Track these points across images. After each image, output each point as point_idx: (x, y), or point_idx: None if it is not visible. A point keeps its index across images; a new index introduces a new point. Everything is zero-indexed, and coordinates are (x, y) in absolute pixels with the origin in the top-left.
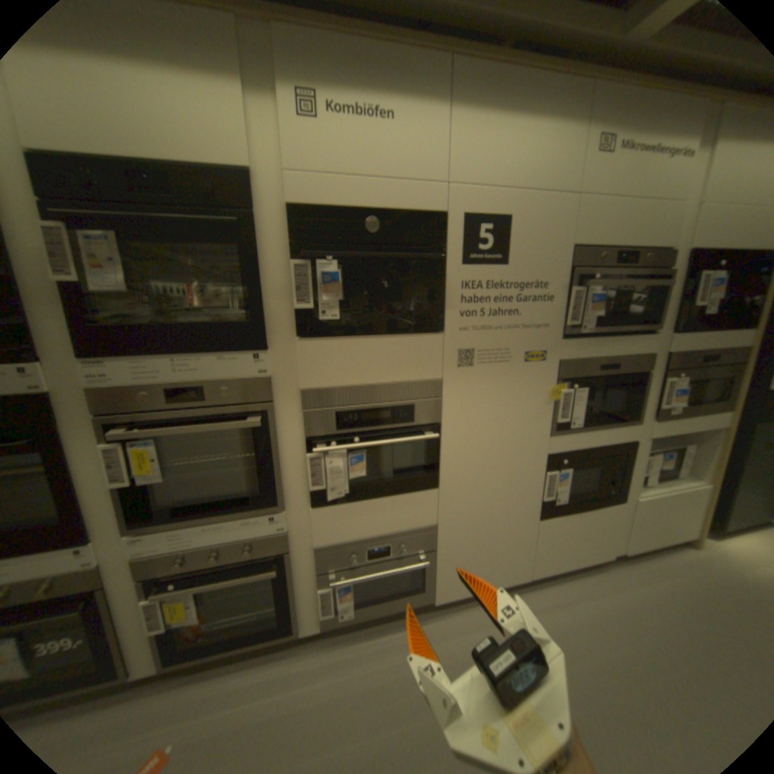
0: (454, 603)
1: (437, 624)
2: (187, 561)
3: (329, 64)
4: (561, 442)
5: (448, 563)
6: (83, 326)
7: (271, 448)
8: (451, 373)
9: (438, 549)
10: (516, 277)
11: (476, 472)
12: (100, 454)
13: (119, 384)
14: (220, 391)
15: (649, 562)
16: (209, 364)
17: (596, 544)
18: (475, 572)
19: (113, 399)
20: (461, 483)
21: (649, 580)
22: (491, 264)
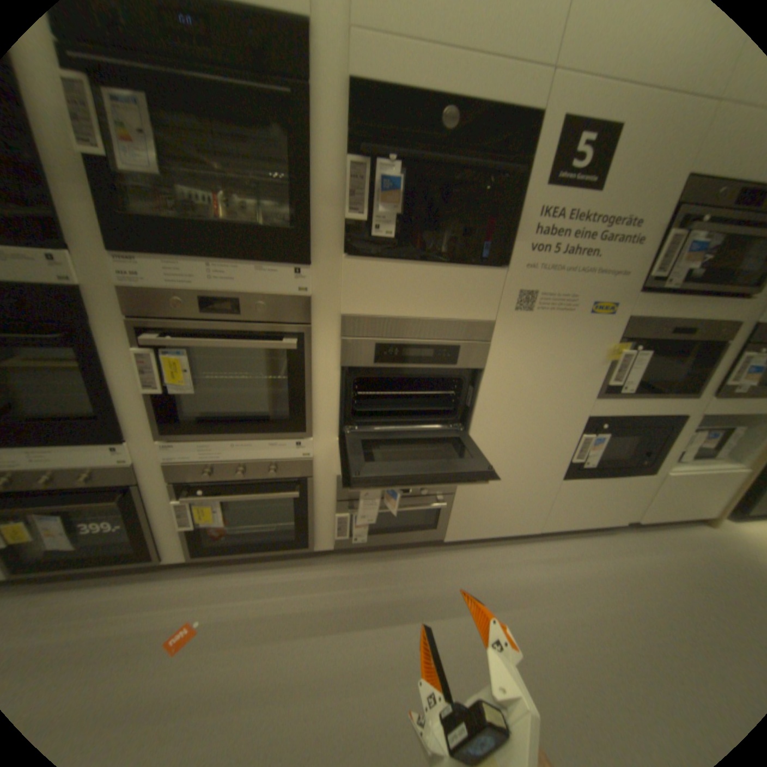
0: (461, 541)
1: (444, 558)
2: (215, 471)
3: None
4: (607, 405)
5: (464, 506)
6: (112, 211)
7: (305, 373)
8: (507, 316)
9: (457, 492)
10: (609, 208)
11: (511, 425)
12: (132, 357)
13: (151, 284)
14: (257, 305)
15: (661, 532)
16: (247, 273)
17: (614, 509)
18: (488, 518)
19: (145, 300)
20: (493, 434)
21: (658, 549)
22: (583, 188)
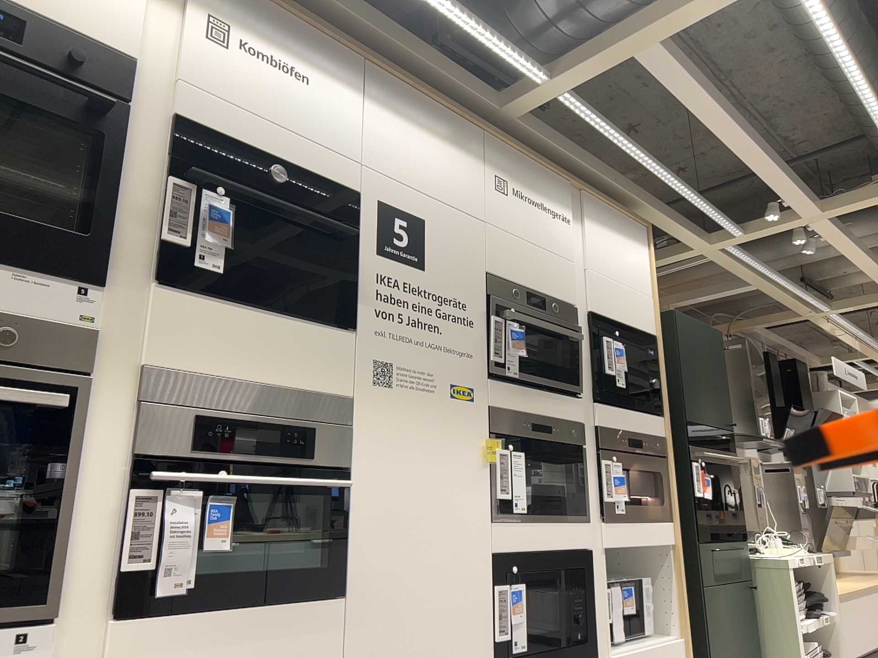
0: None
1: None
2: None
3: (251, 13)
4: (506, 533)
5: None
6: None
7: (66, 465)
8: (366, 392)
9: None
10: (435, 287)
11: (402, 571)
12: None
13: None
14: (2, 332)
15: None
16: None
17: None
18: None
19: None
20: (382, 592)
21: None
22: (408, 263)
